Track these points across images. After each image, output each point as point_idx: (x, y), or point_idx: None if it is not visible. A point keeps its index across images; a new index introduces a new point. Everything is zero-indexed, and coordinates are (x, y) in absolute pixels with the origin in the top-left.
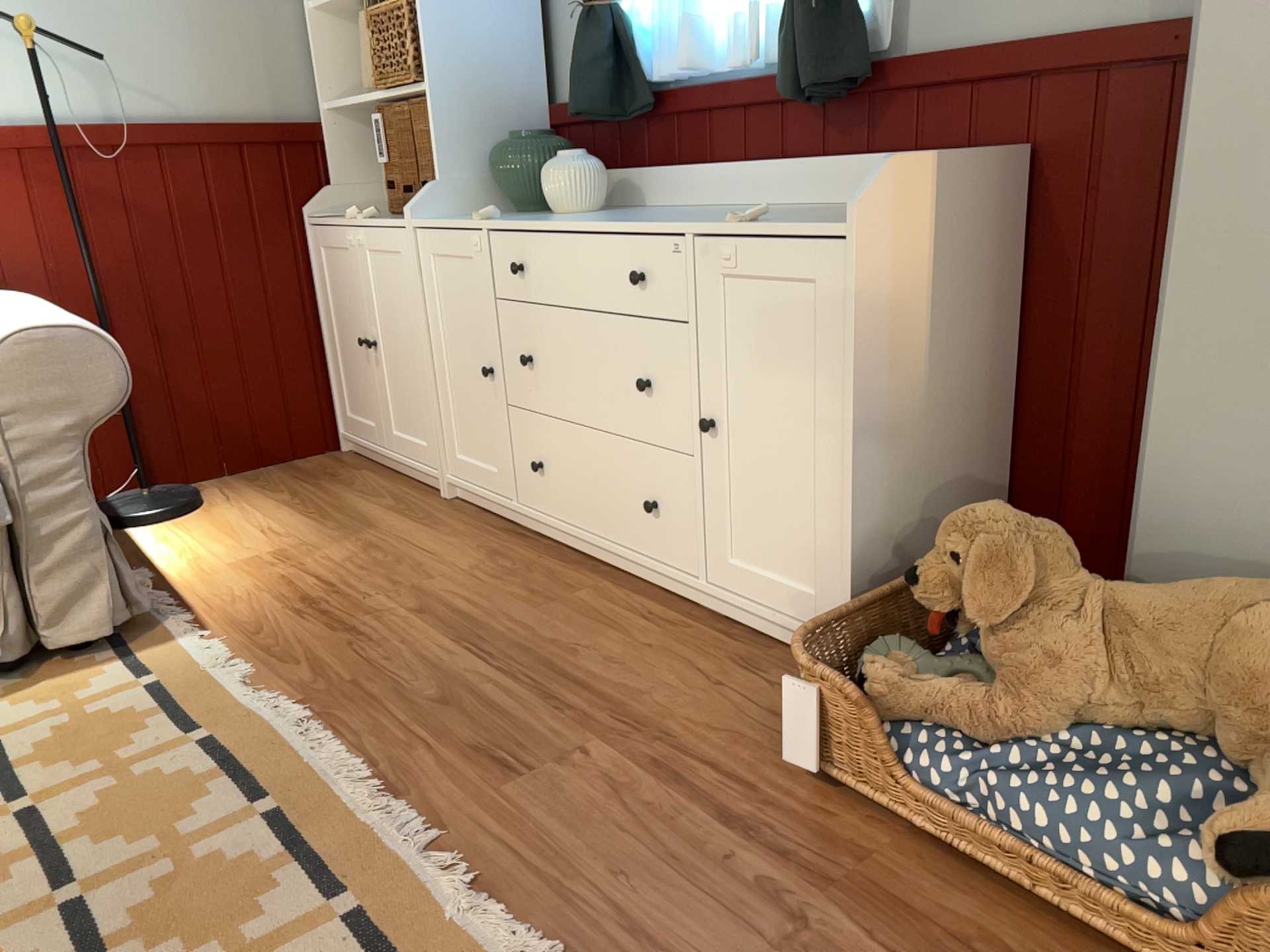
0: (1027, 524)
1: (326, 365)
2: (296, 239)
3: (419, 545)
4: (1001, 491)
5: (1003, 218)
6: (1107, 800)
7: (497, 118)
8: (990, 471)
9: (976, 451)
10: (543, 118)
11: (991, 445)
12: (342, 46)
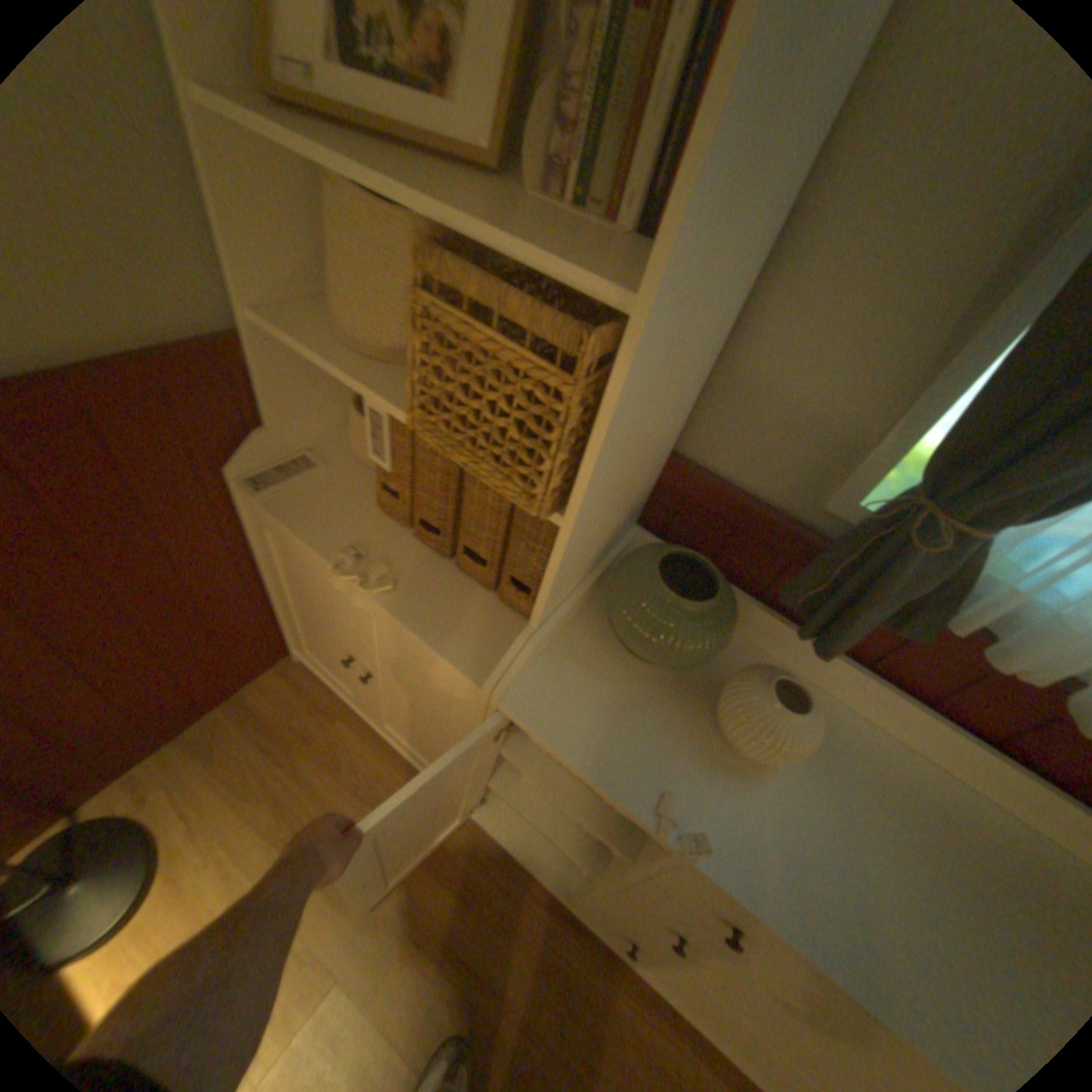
0: None
1: (274, 605)
2: (217, 499)
3: (481, 970)
4: None
5: None
6: None
7: (629, 509)
8: None
9: None
10: (666, 472)
11: None
12: (276, 181)
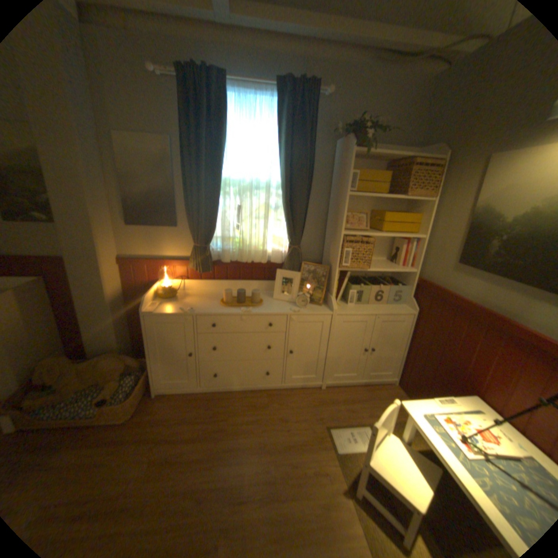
0: (56, 362)
1: None
2: None
3: None
4: (60, 344)
5: (40, 293)
6: (78, 407)
7: None
8: (54, 342)
9: (48, 340)
10: None
11: (53, 337)
12: None
